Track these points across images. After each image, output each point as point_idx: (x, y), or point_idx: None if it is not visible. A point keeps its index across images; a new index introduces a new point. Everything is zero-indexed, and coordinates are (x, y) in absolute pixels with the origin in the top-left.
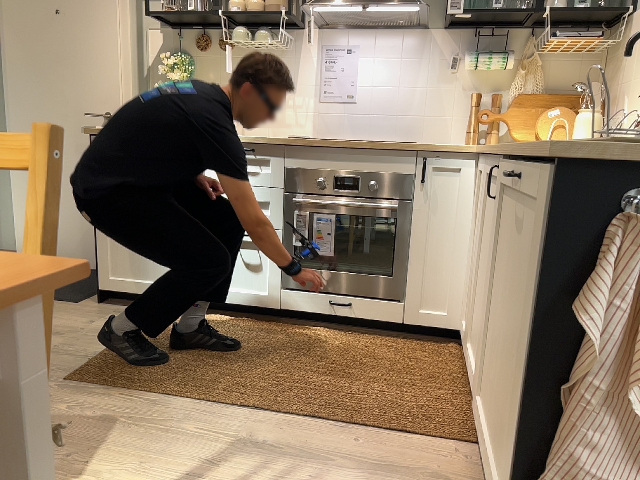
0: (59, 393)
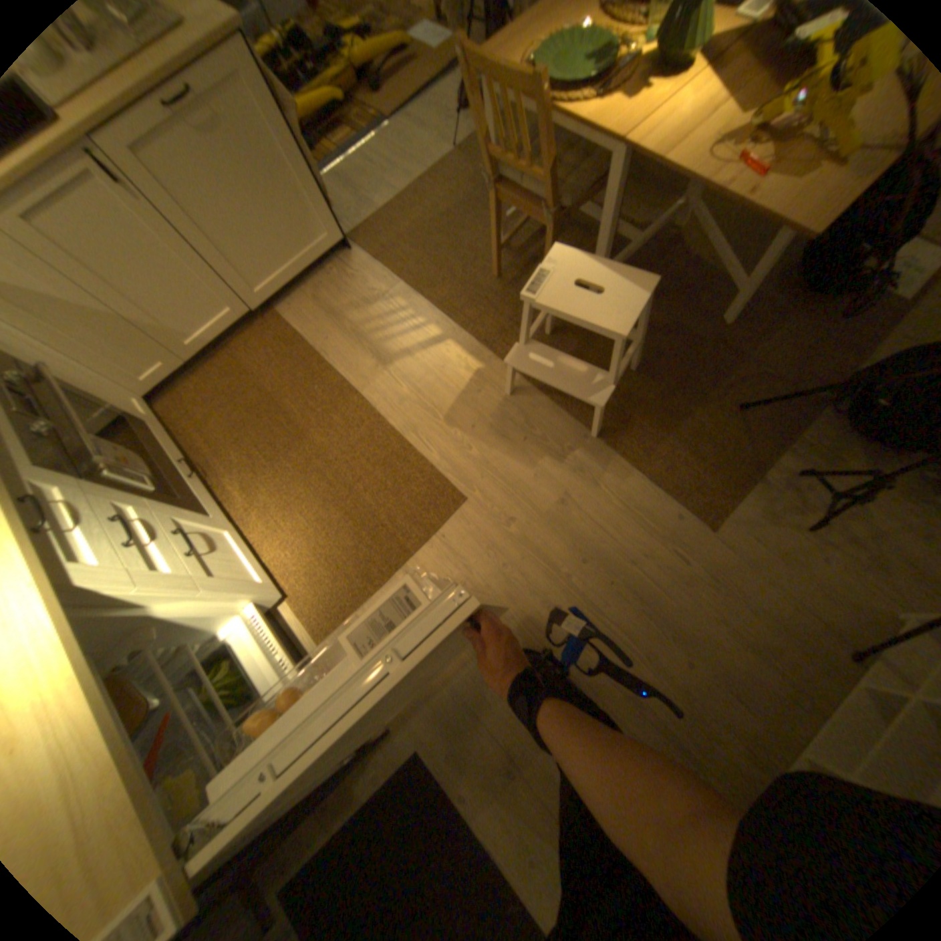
0: (475, 474)
